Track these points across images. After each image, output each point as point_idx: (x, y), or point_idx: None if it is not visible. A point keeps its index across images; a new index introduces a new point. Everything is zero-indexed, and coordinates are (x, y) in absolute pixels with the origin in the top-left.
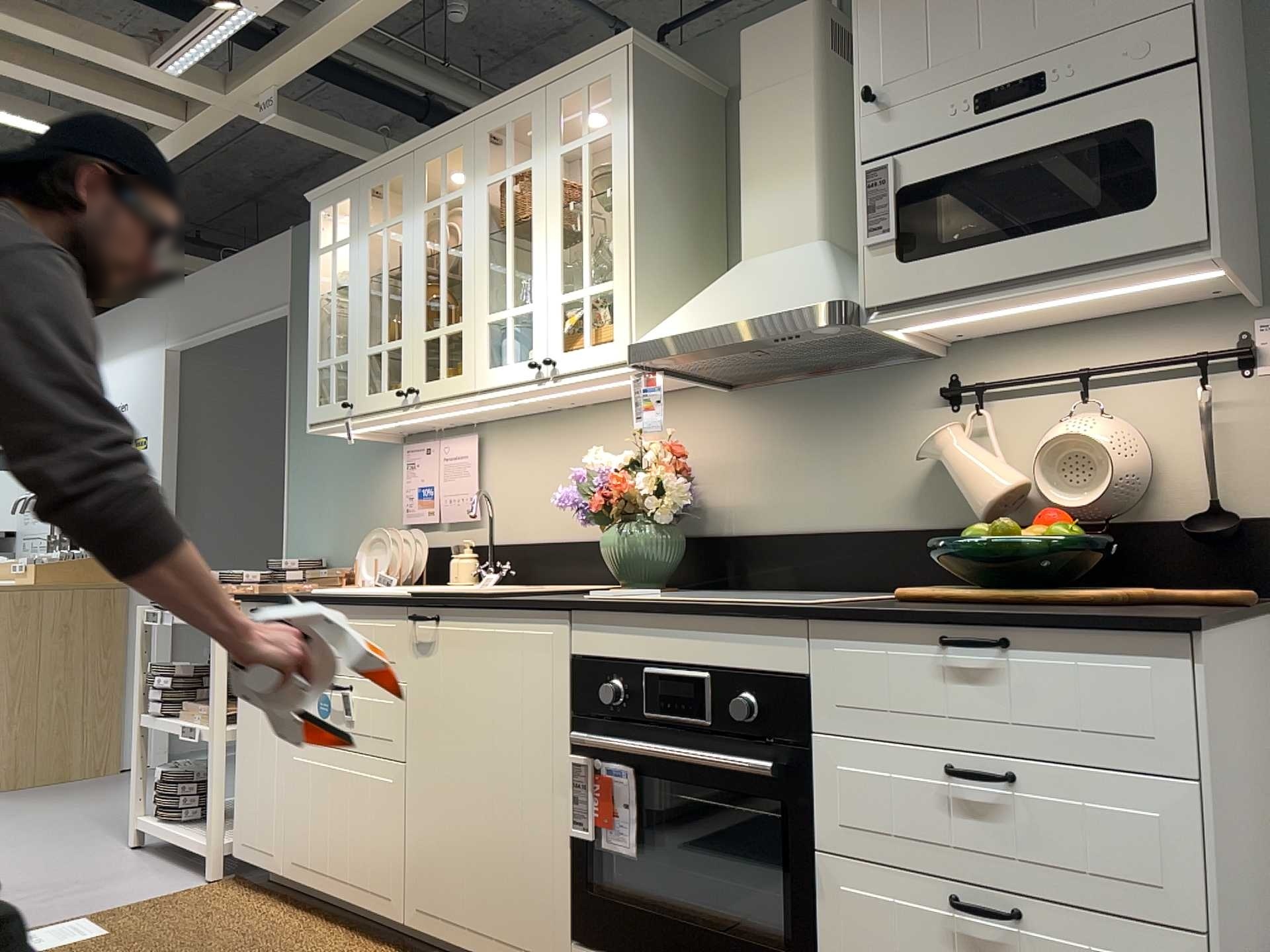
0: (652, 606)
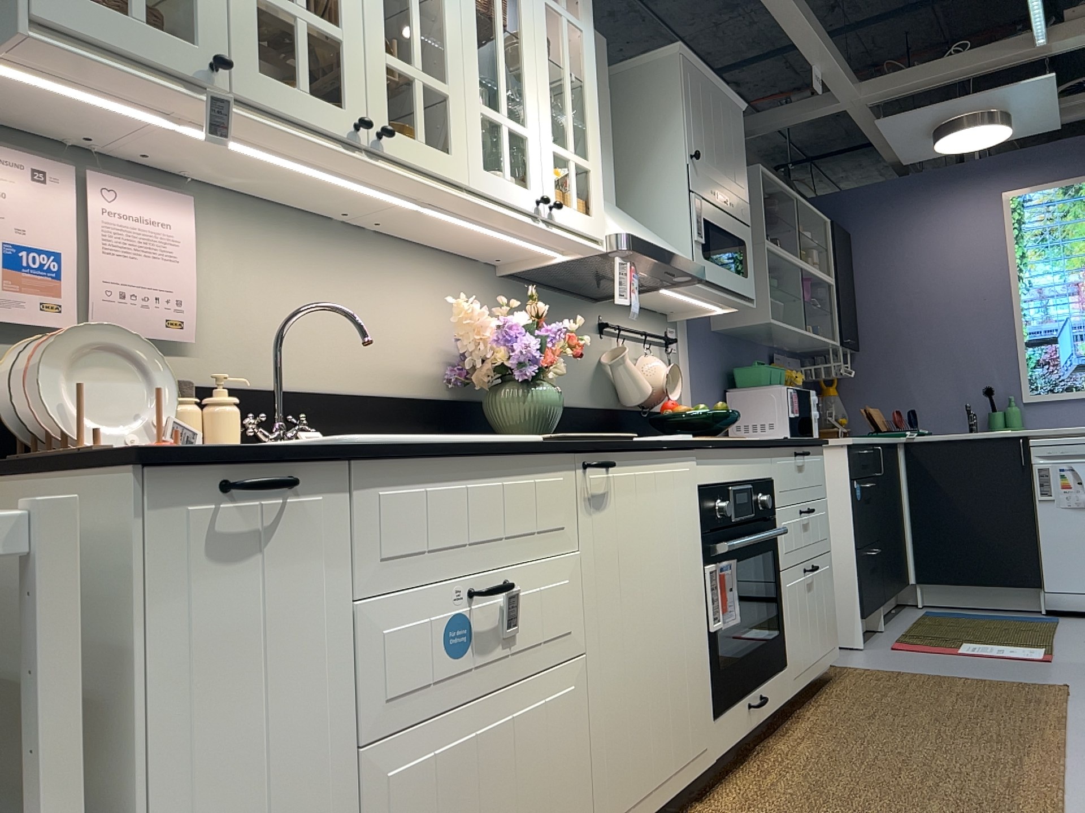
0: (735, 442)
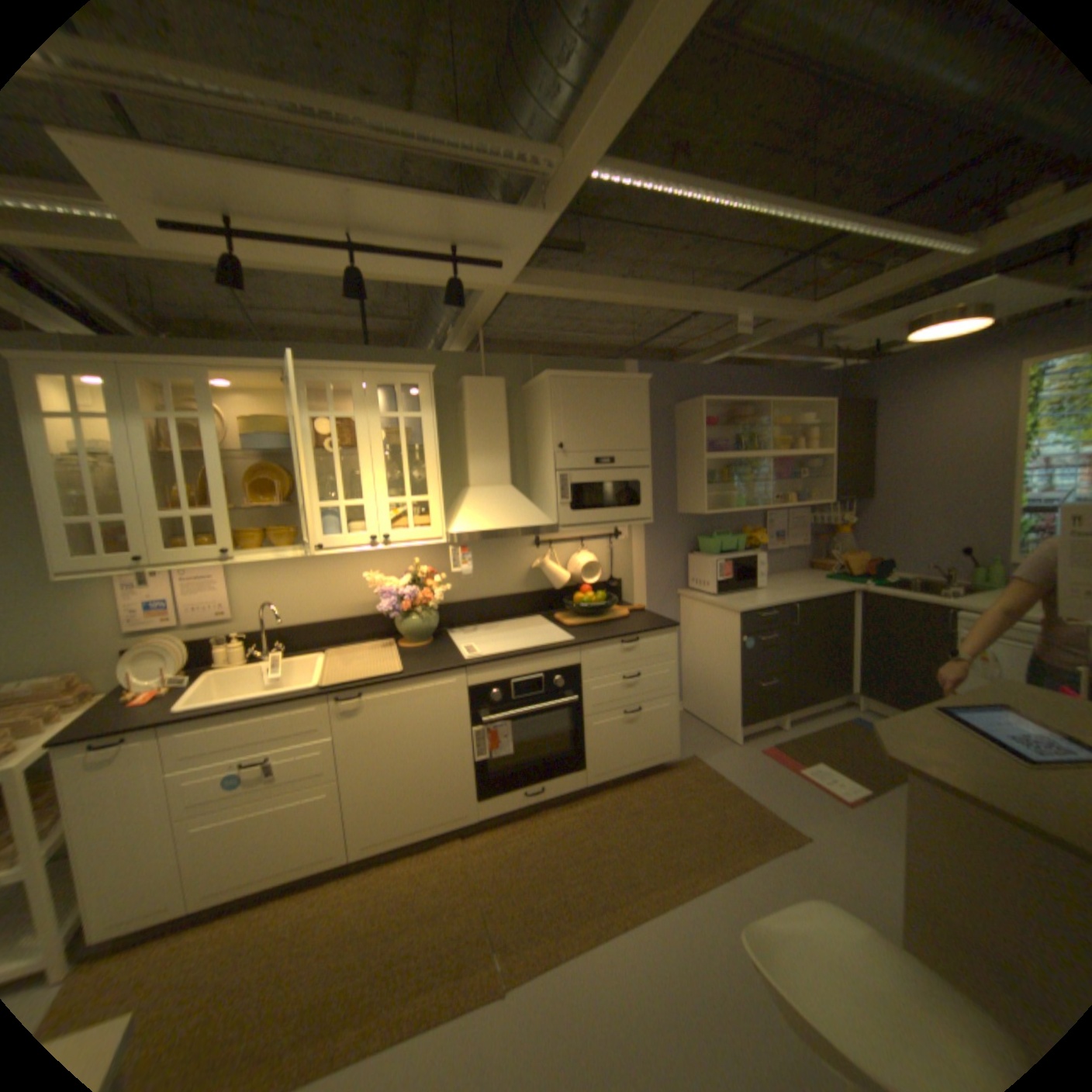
0: (516, 656)
